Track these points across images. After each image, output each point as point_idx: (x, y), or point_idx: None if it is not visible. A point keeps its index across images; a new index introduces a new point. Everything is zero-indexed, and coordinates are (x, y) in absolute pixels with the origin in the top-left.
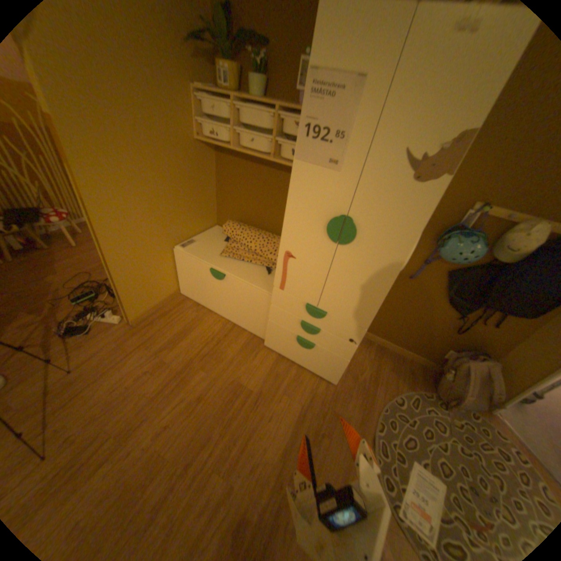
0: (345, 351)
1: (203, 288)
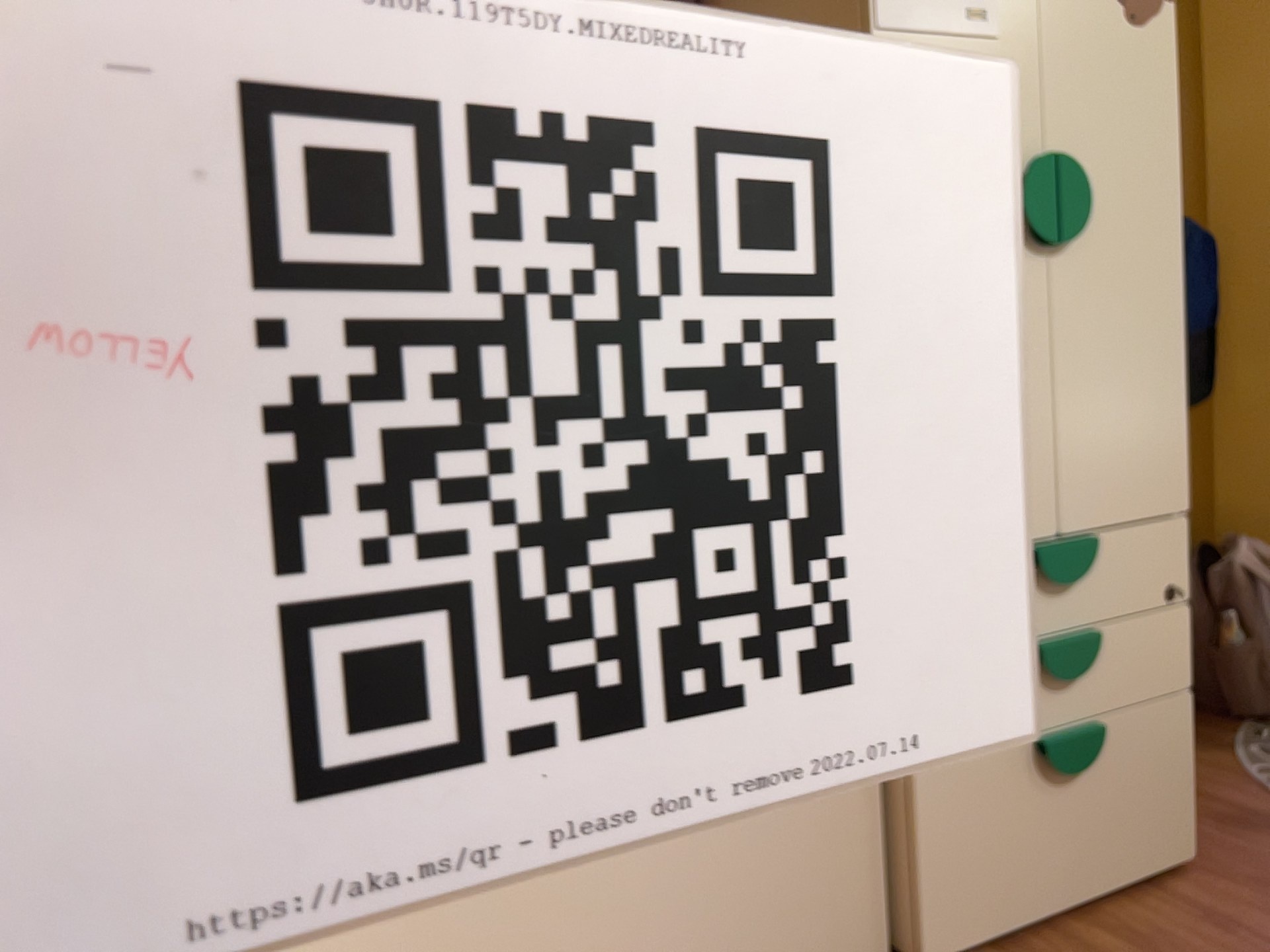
0: (1174, 654)
1: (486, 950)
